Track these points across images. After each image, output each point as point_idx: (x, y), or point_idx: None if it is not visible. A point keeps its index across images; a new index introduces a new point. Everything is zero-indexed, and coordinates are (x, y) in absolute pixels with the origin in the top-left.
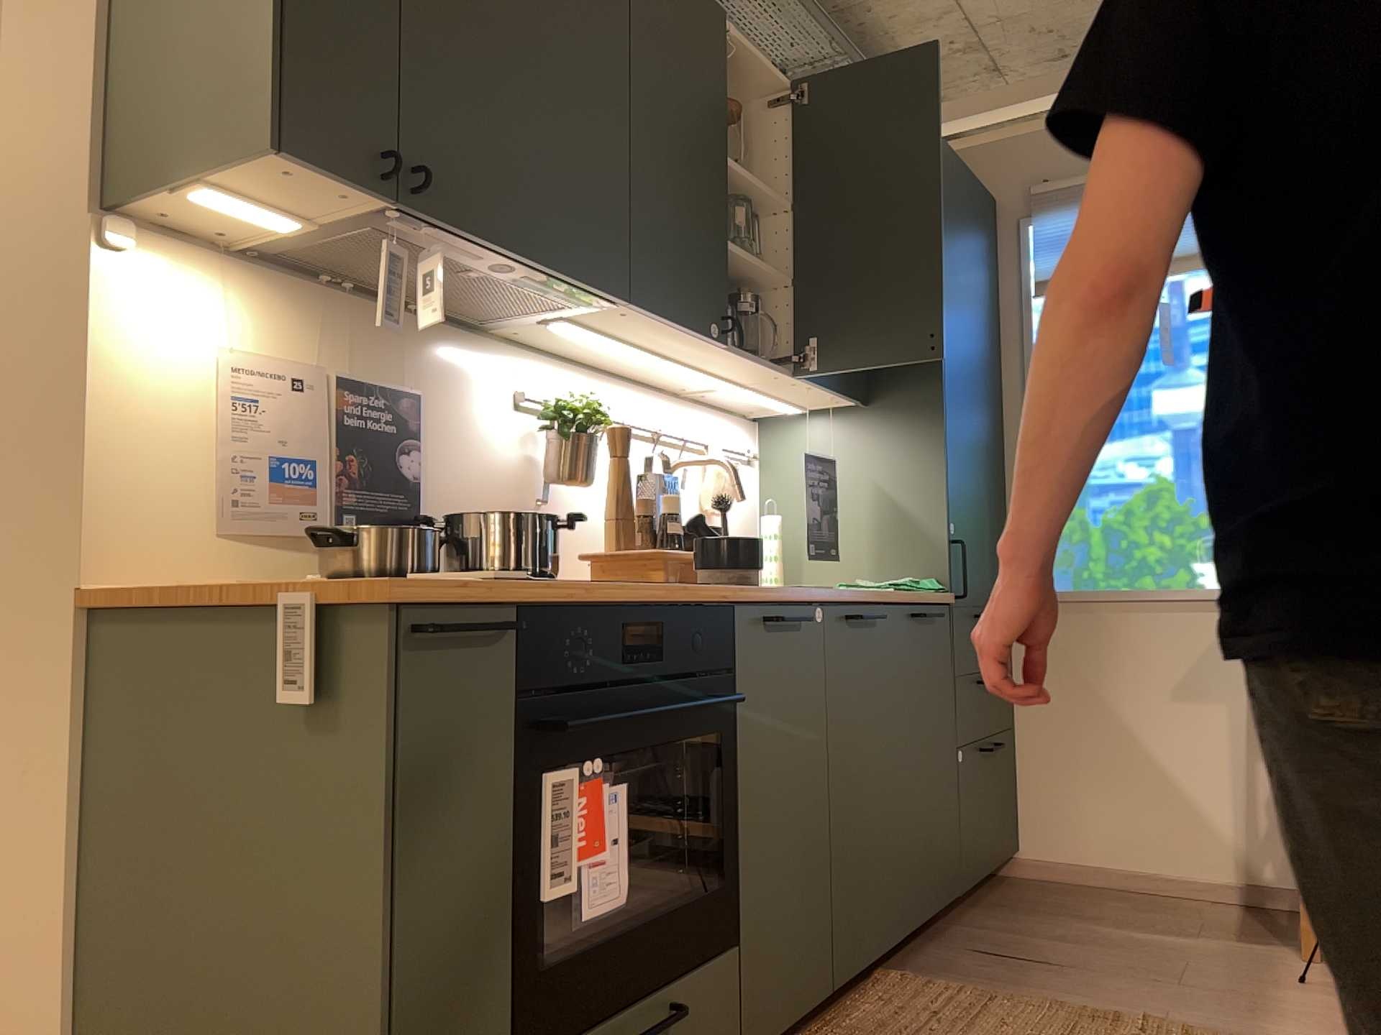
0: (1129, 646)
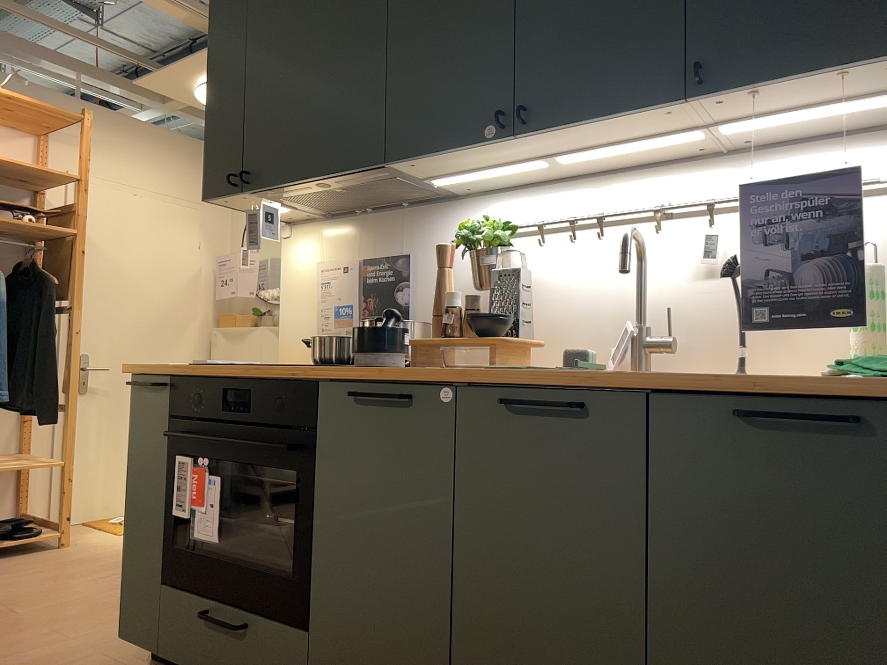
0: None
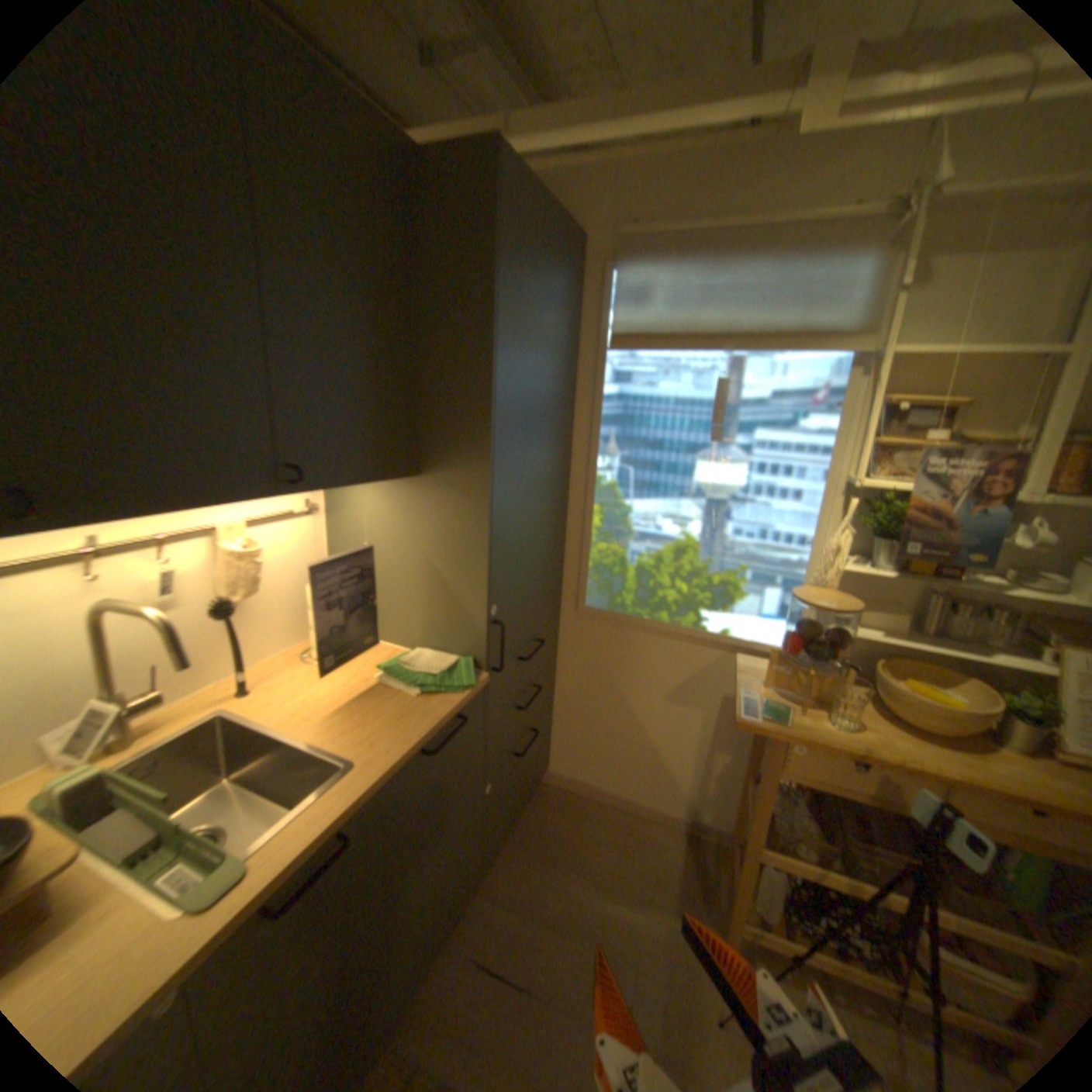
0: (642, 659)
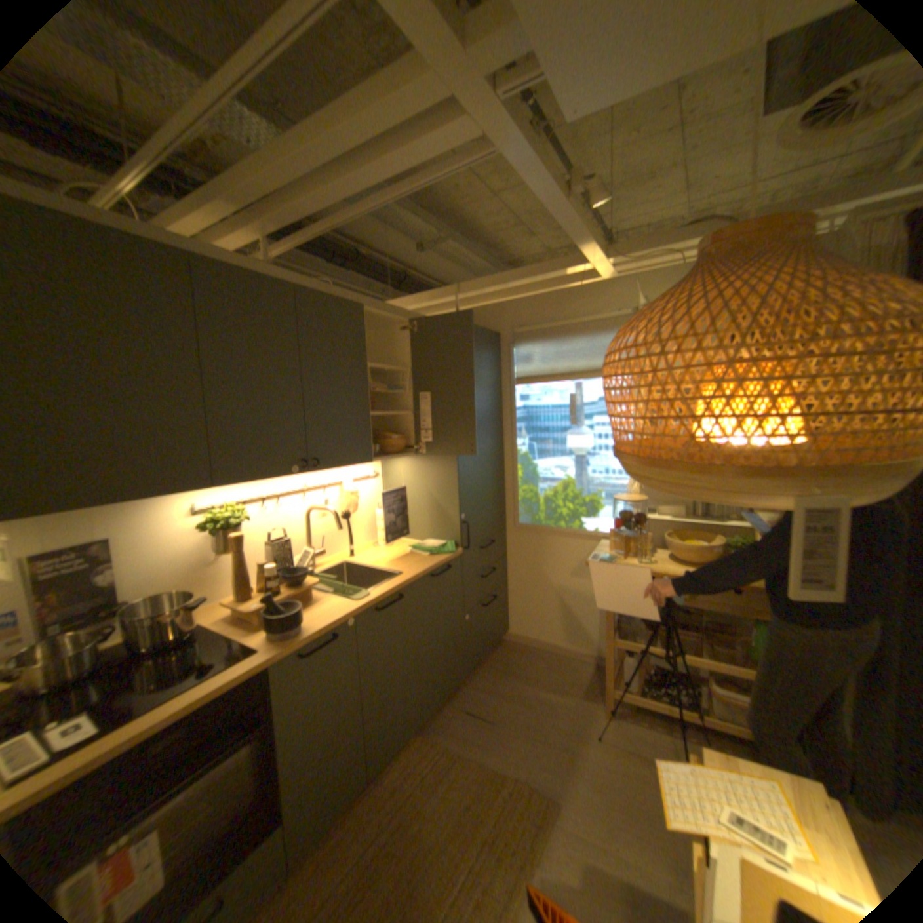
0: (554, 552)
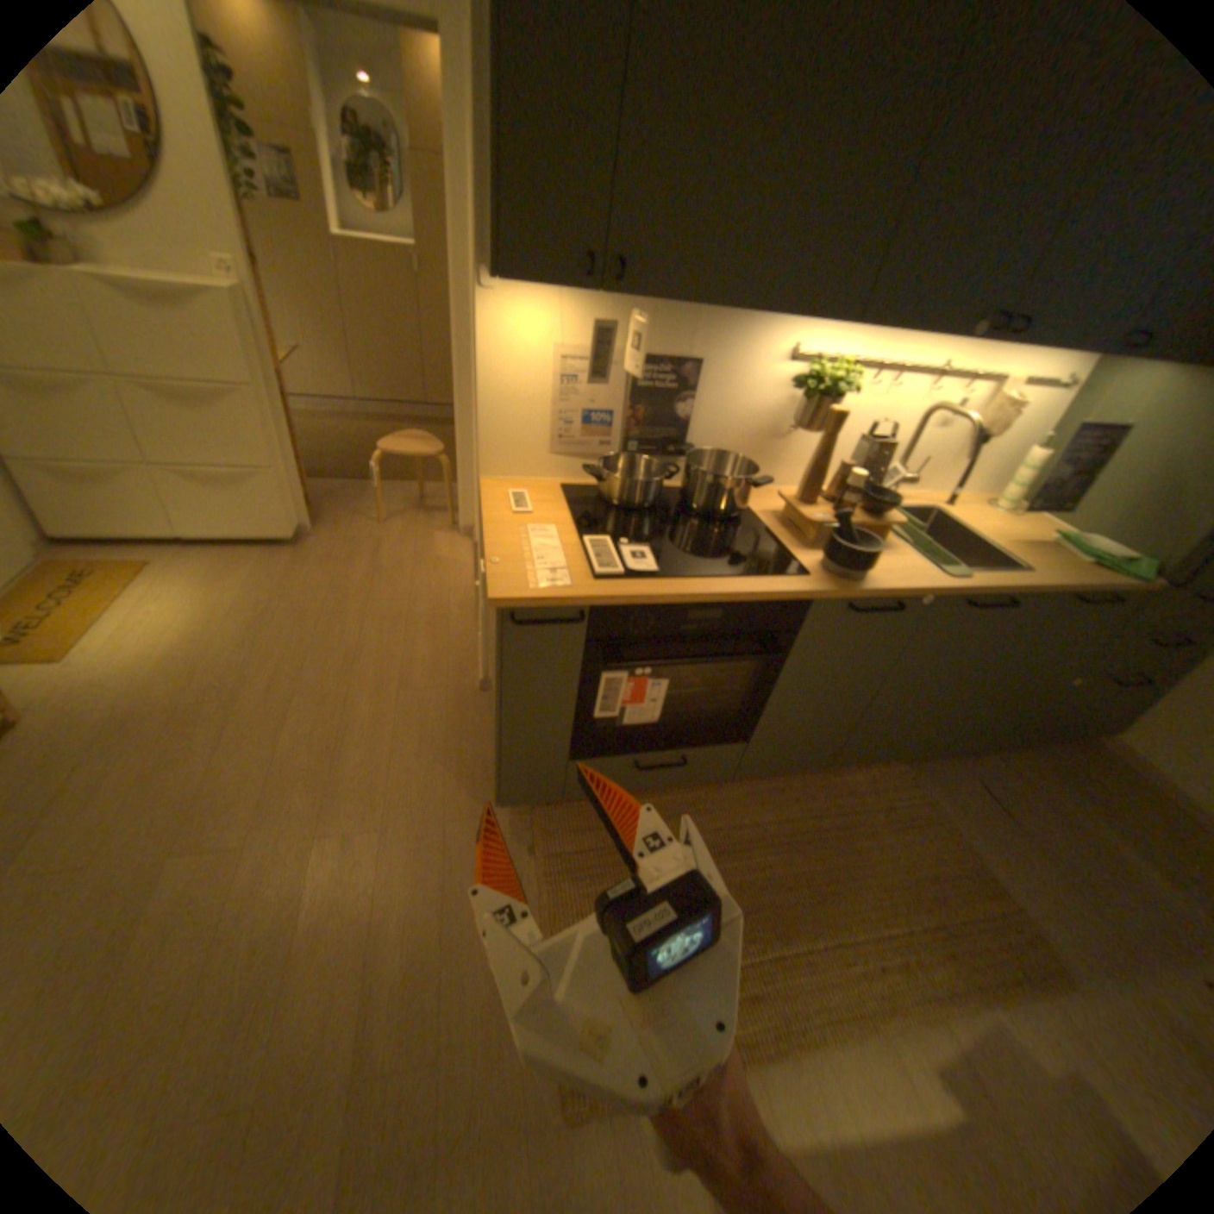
0: None
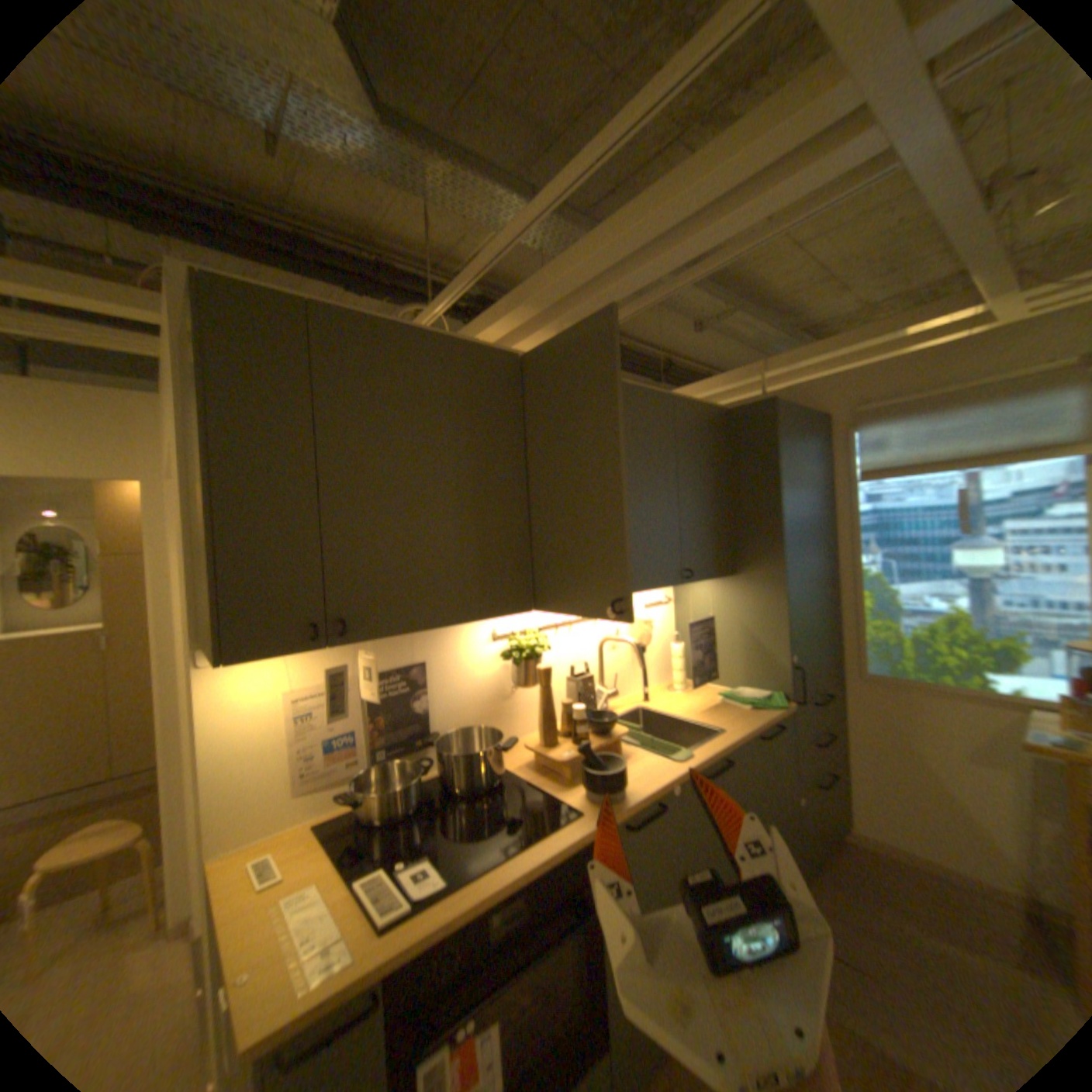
0: (933, 720)
